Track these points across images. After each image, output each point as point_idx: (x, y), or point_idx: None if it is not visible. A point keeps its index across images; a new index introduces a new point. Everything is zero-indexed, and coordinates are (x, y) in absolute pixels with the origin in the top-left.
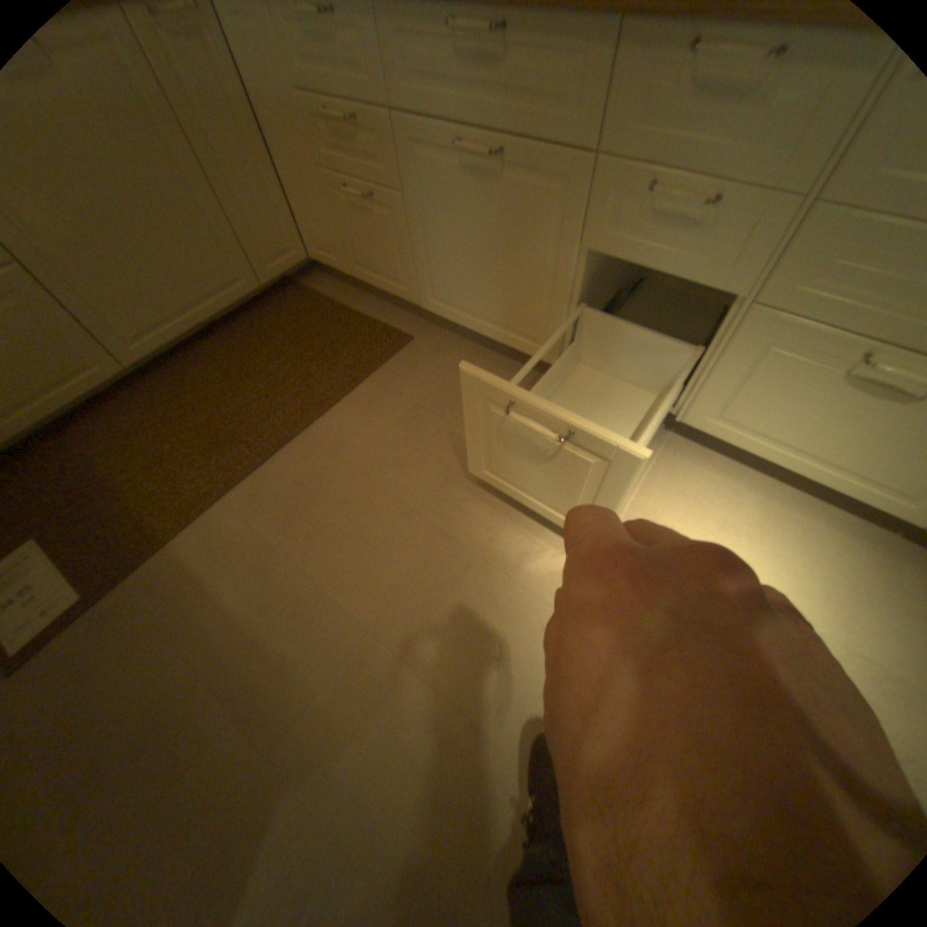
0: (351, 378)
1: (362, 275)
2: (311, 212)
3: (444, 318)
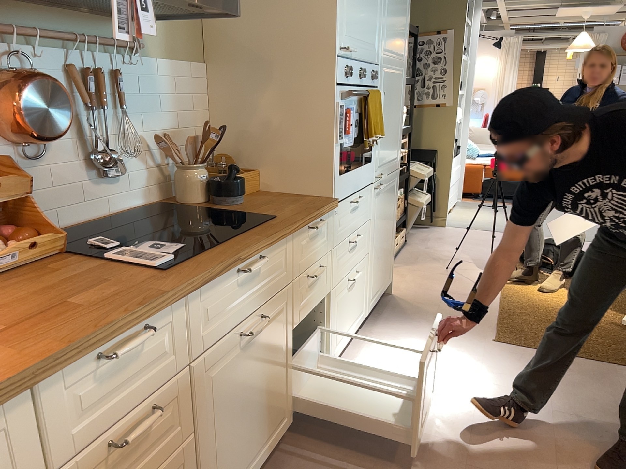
0: None
1: None
2: None
3: None
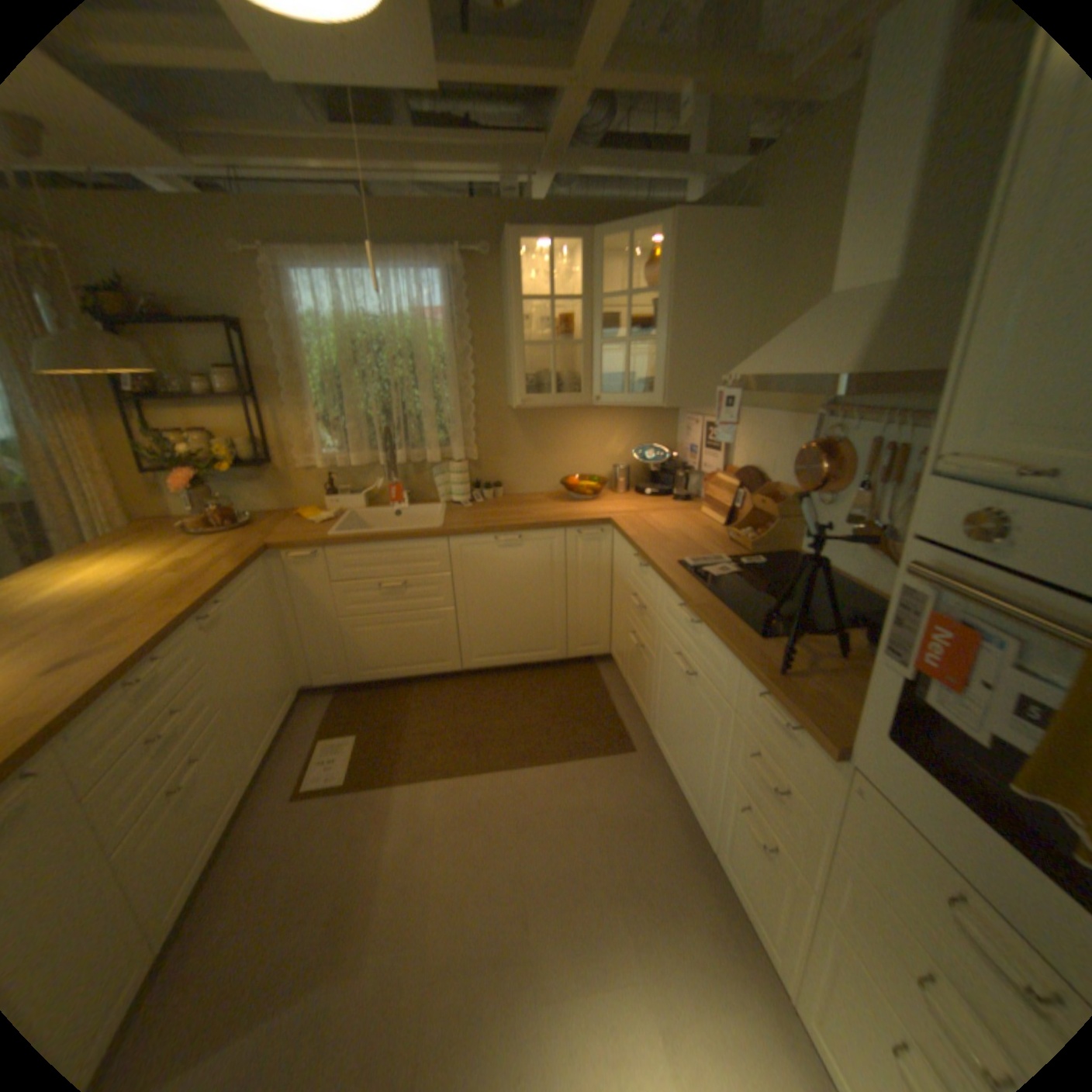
0: (570, 755)
1: (630, 686)
2: (619, 633)
3: (662, 753)
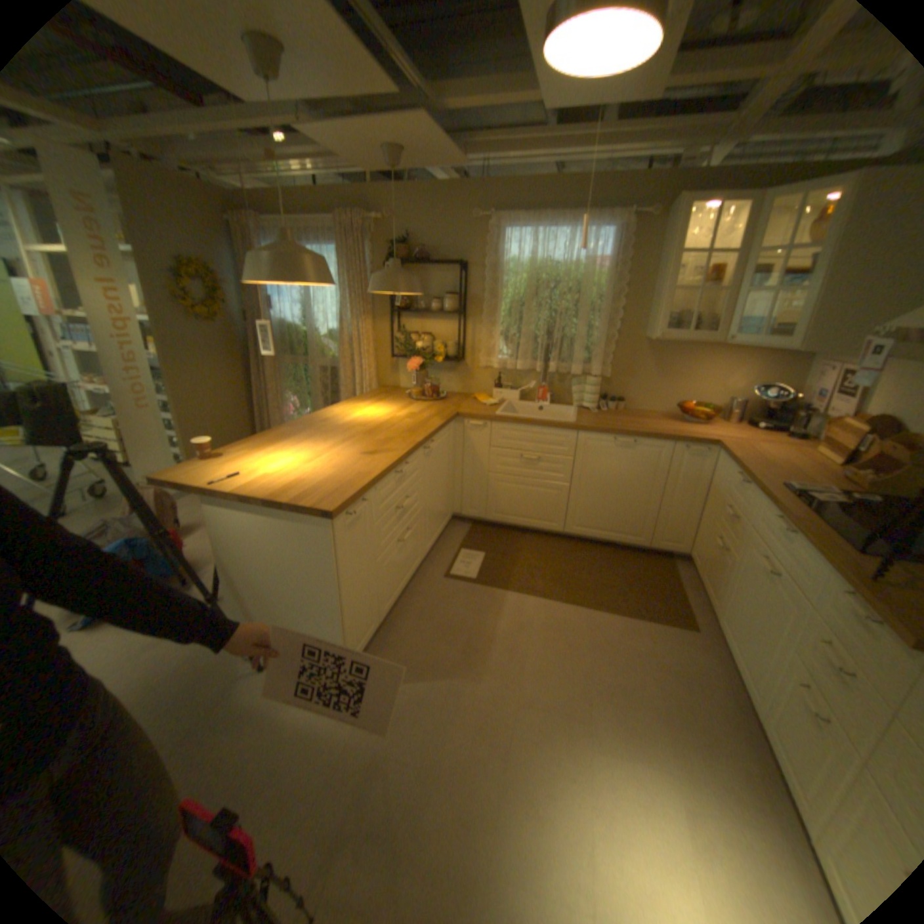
0: (641, 616)
1: (706, 583)
2: (704, 538)
3: (726, 639)
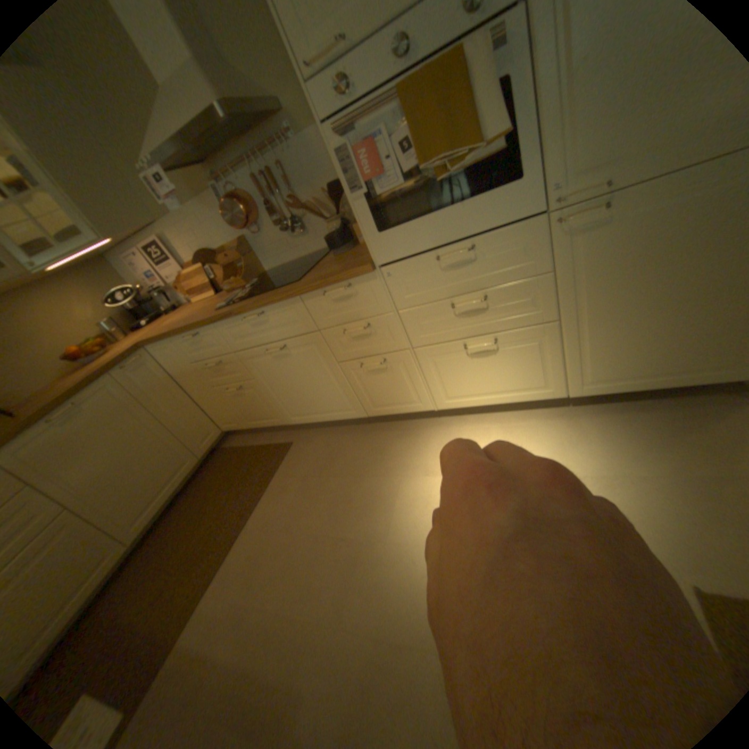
0: (264, 481)
1: (254, 424)
2: (216, 407)
3: (304, 422)
